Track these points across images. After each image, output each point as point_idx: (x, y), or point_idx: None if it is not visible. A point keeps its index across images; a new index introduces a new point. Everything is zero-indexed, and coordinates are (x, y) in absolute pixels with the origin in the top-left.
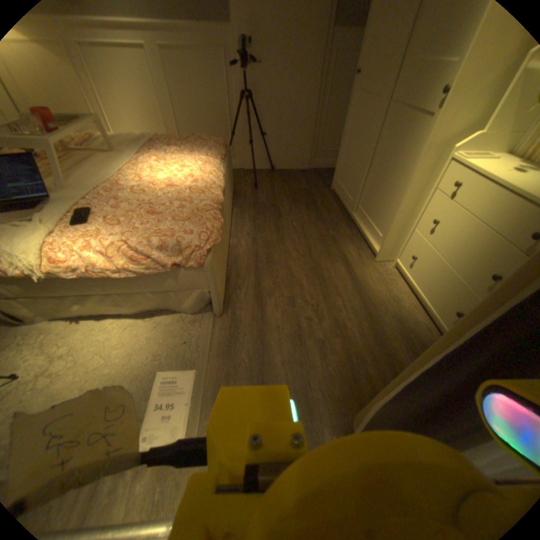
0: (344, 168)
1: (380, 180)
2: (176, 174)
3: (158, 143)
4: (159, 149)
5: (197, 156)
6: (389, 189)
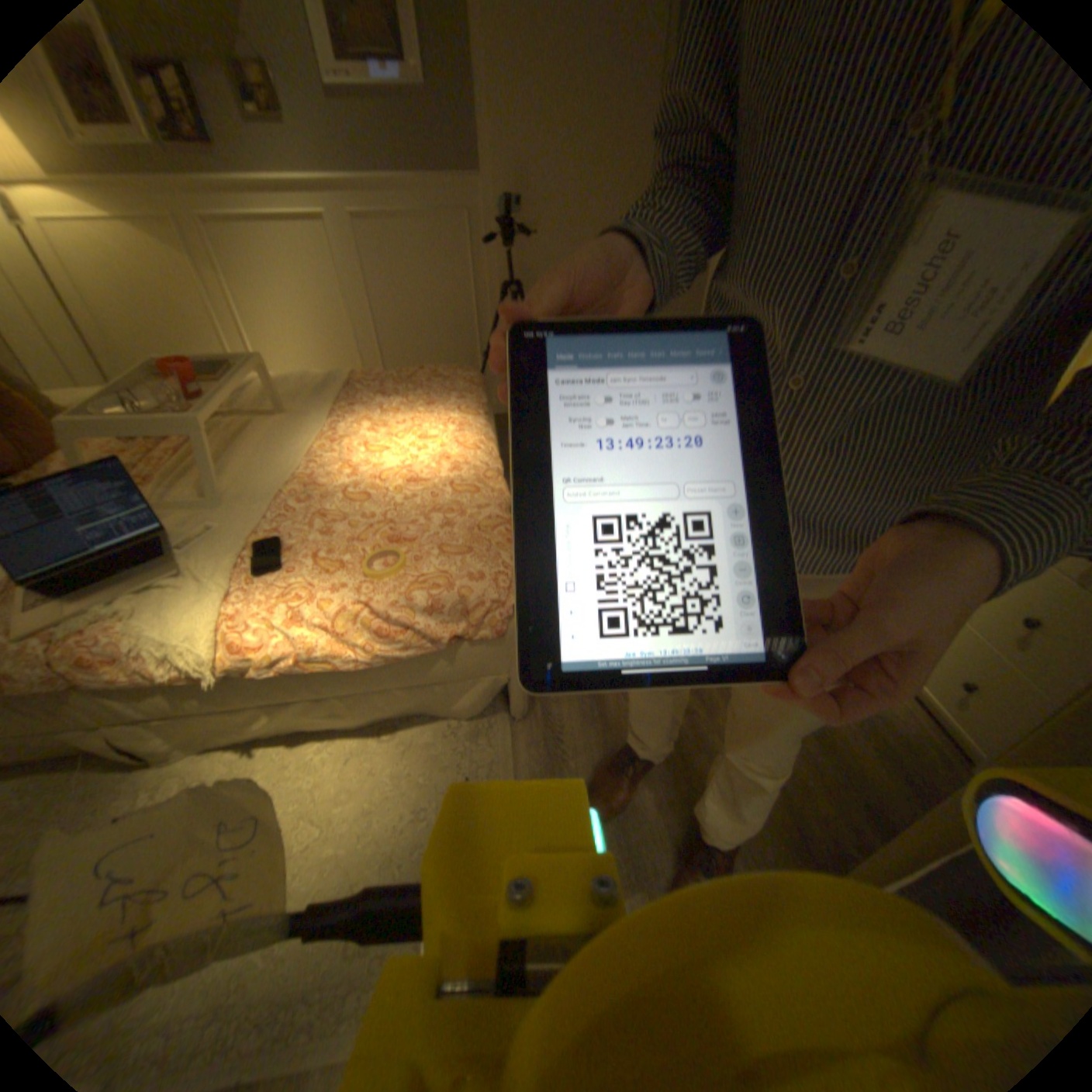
0: None
1: None
2: (415, 455)
3: (365, 393)
4: (370, 405)
5: (444, 414)
6: None
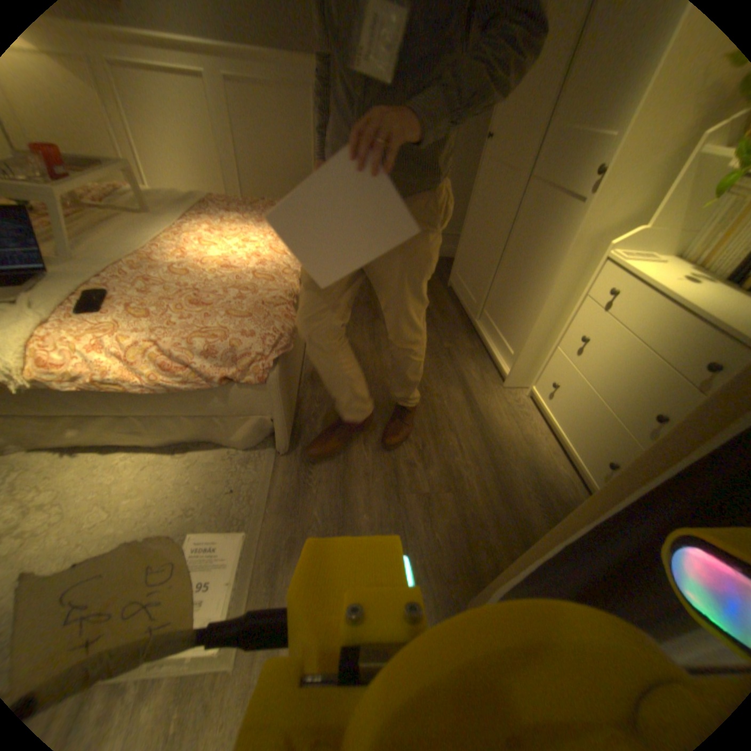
0: (465, 258)
1: (513, 279)
2: (234, 251)
3: (212, 207)
4: (213, 215)
5: (266, 228)
6: (524, 291)
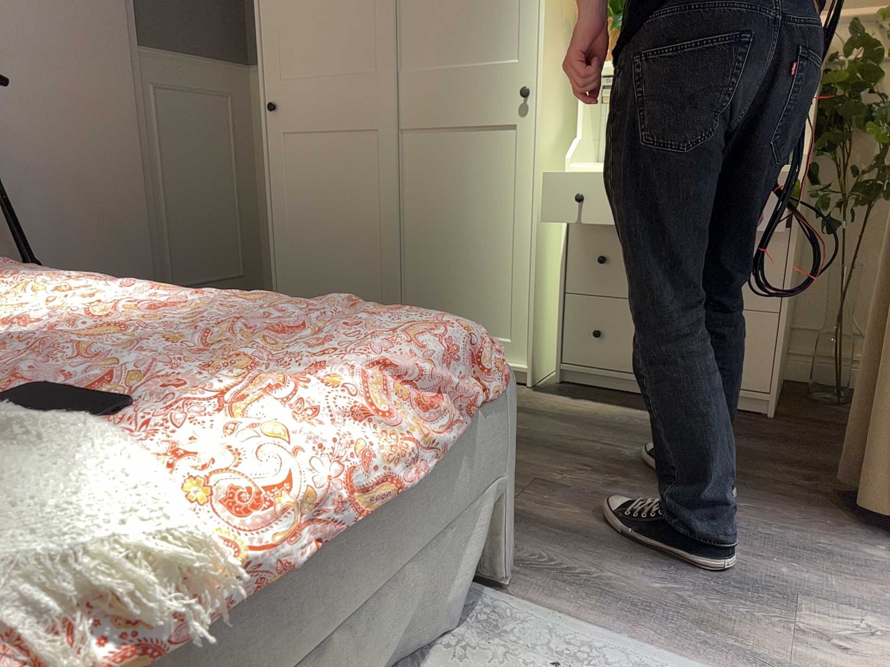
0: (306, 283)
1: (444, 257)
2: (83, 309)
3: None
4: None
5: (44, 280)
6: (477, 259)
